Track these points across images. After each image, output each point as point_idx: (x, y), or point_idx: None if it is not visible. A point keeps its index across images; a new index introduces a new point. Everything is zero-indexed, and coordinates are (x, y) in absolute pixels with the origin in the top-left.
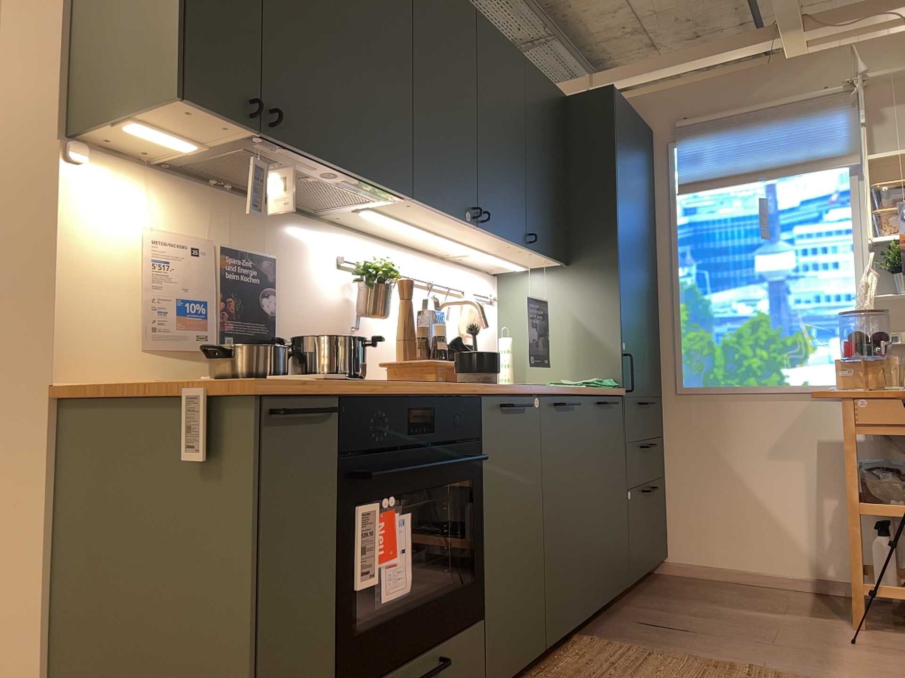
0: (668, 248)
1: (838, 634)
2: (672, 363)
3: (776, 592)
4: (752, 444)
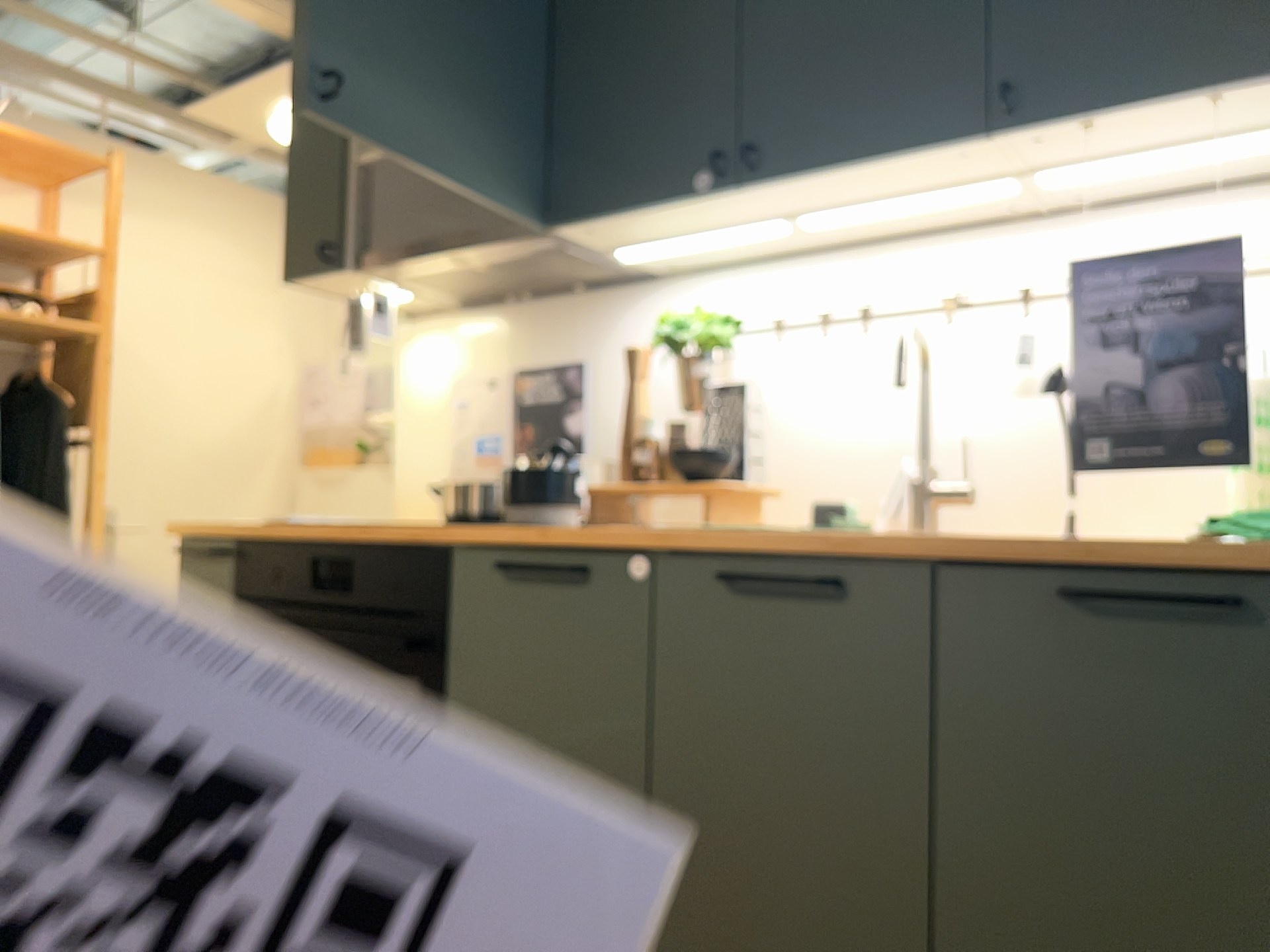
0: None
1: None
2: None
3: None
4: None
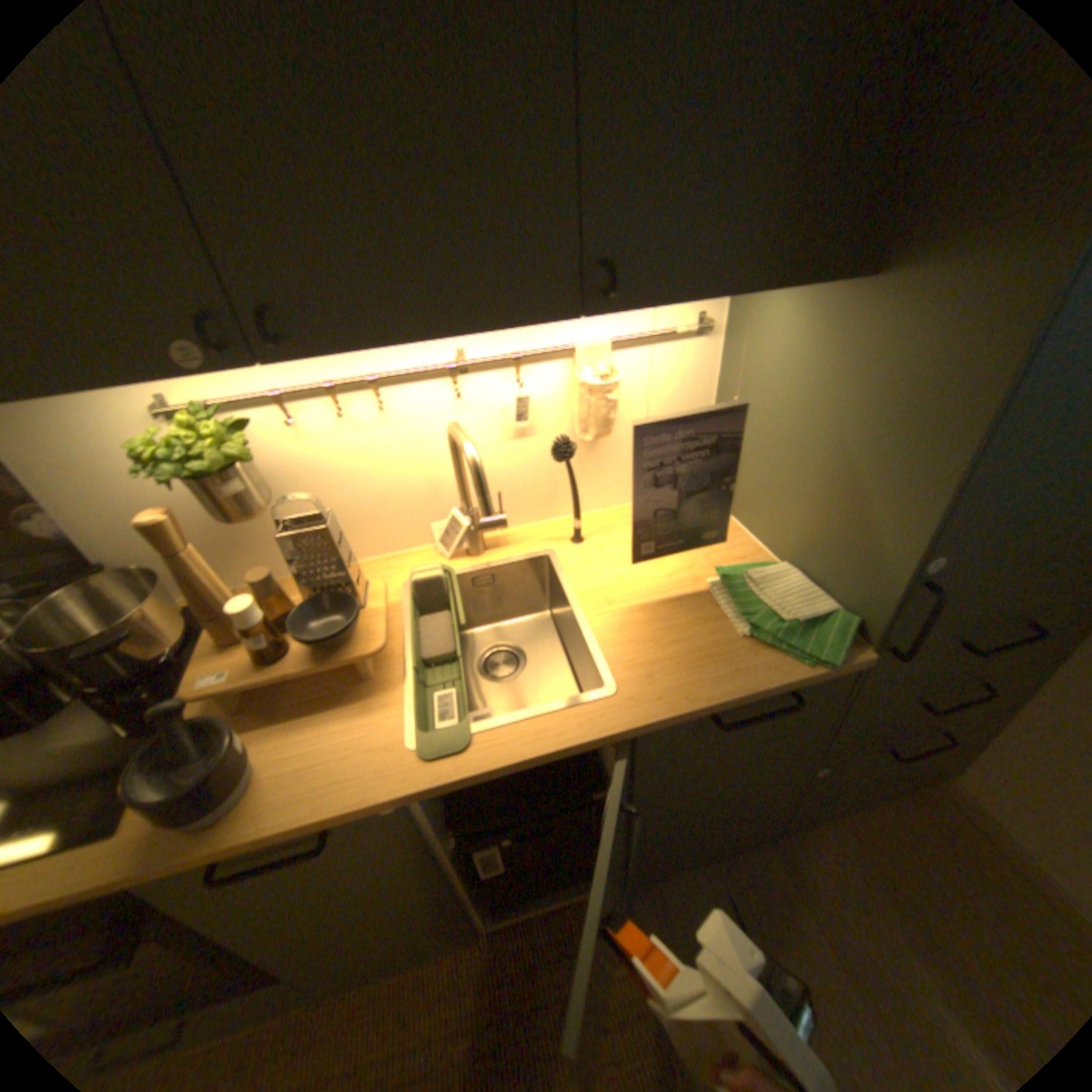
0: None
1: None
2: None
3: None
4: None
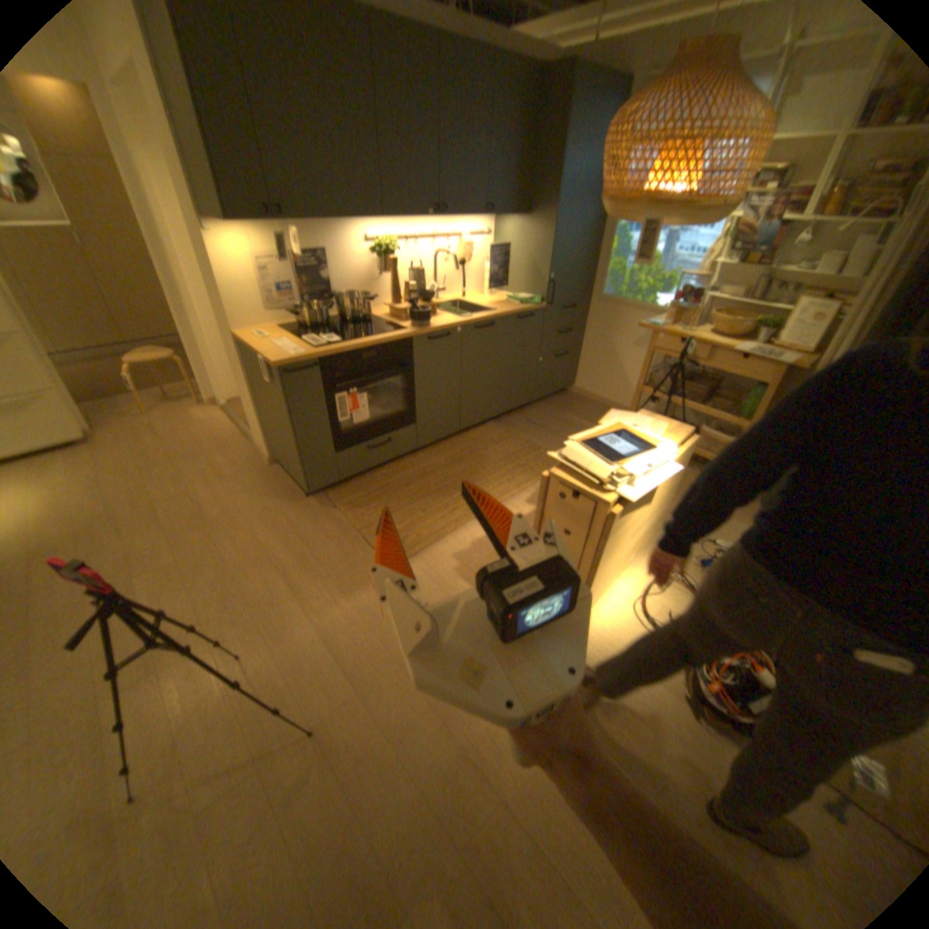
0: None
1: None
2: (599, 278)
3: None
4: (626, 336)
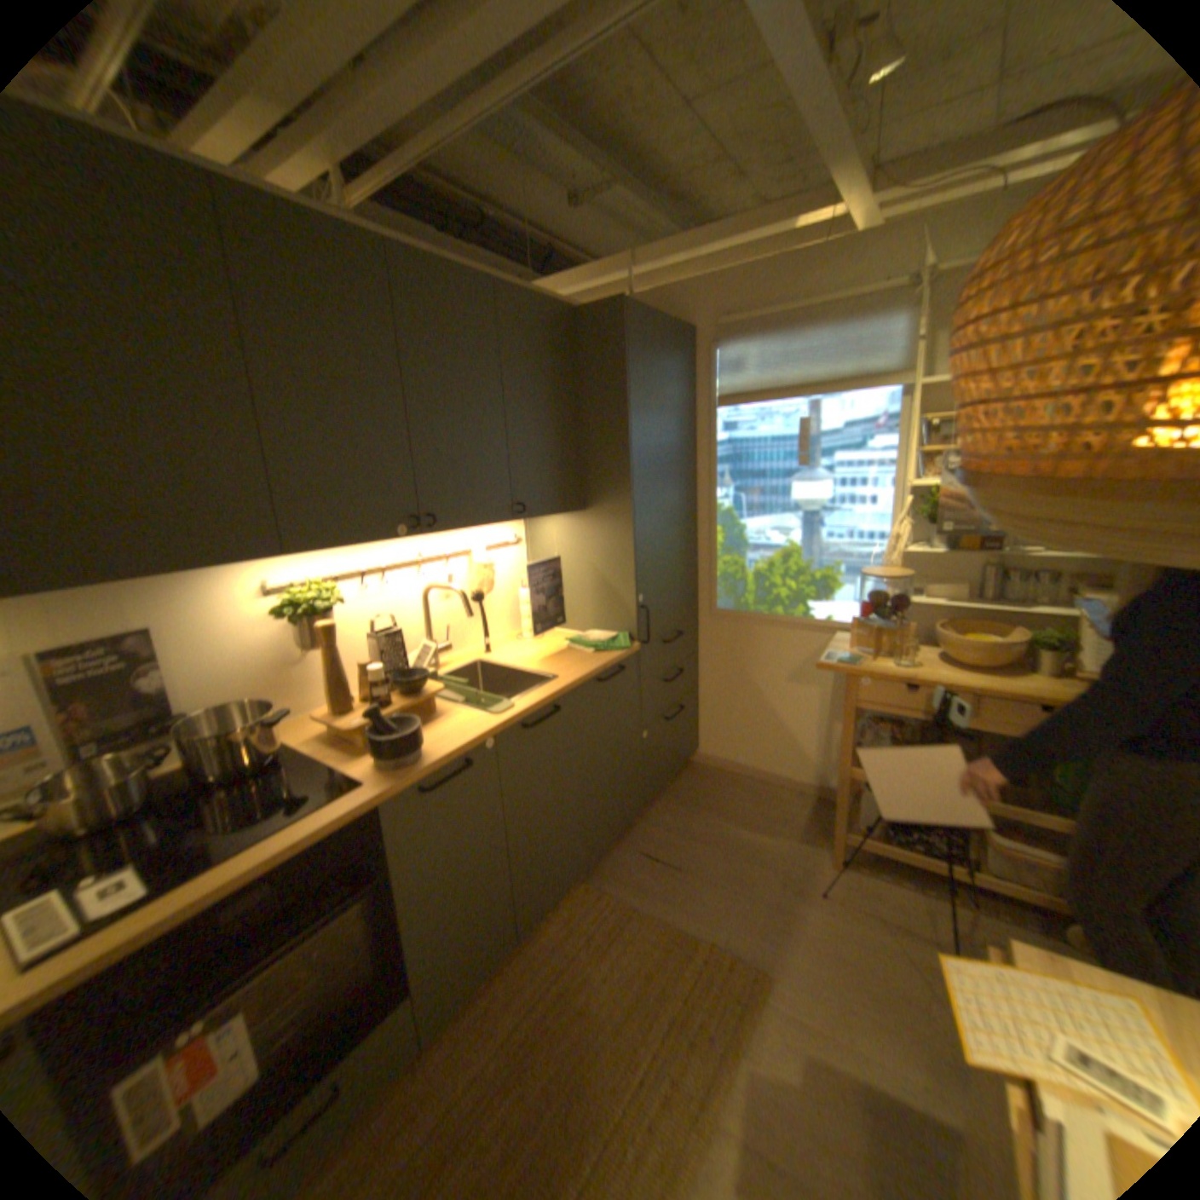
0: (706, 466)
1: (815, 879)
2: (707, 585)
3: (782, 799)
4: (775, 668)
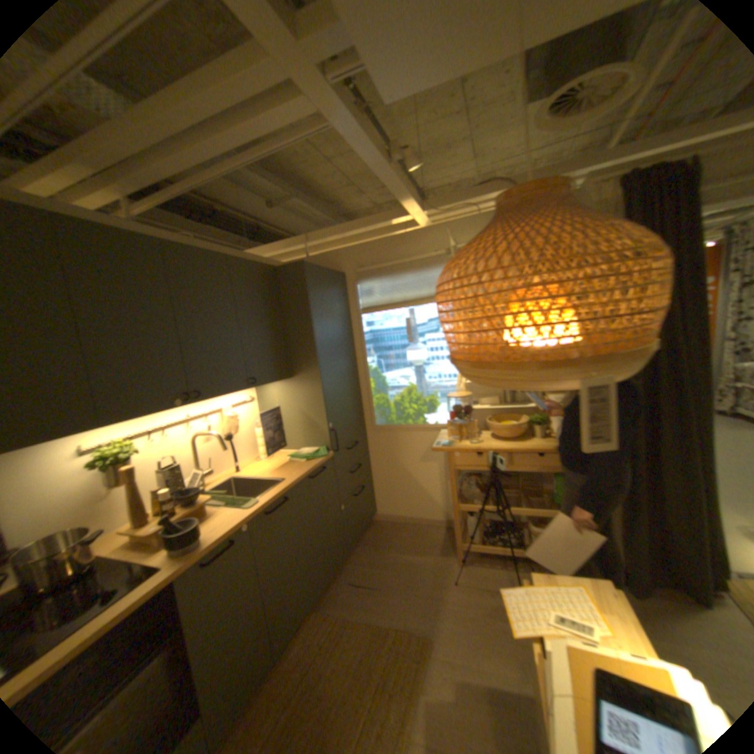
0: (361, 346)
1: (450, 575)
2: (369, 412)
3: (428, 532)
4: (413, 455)
